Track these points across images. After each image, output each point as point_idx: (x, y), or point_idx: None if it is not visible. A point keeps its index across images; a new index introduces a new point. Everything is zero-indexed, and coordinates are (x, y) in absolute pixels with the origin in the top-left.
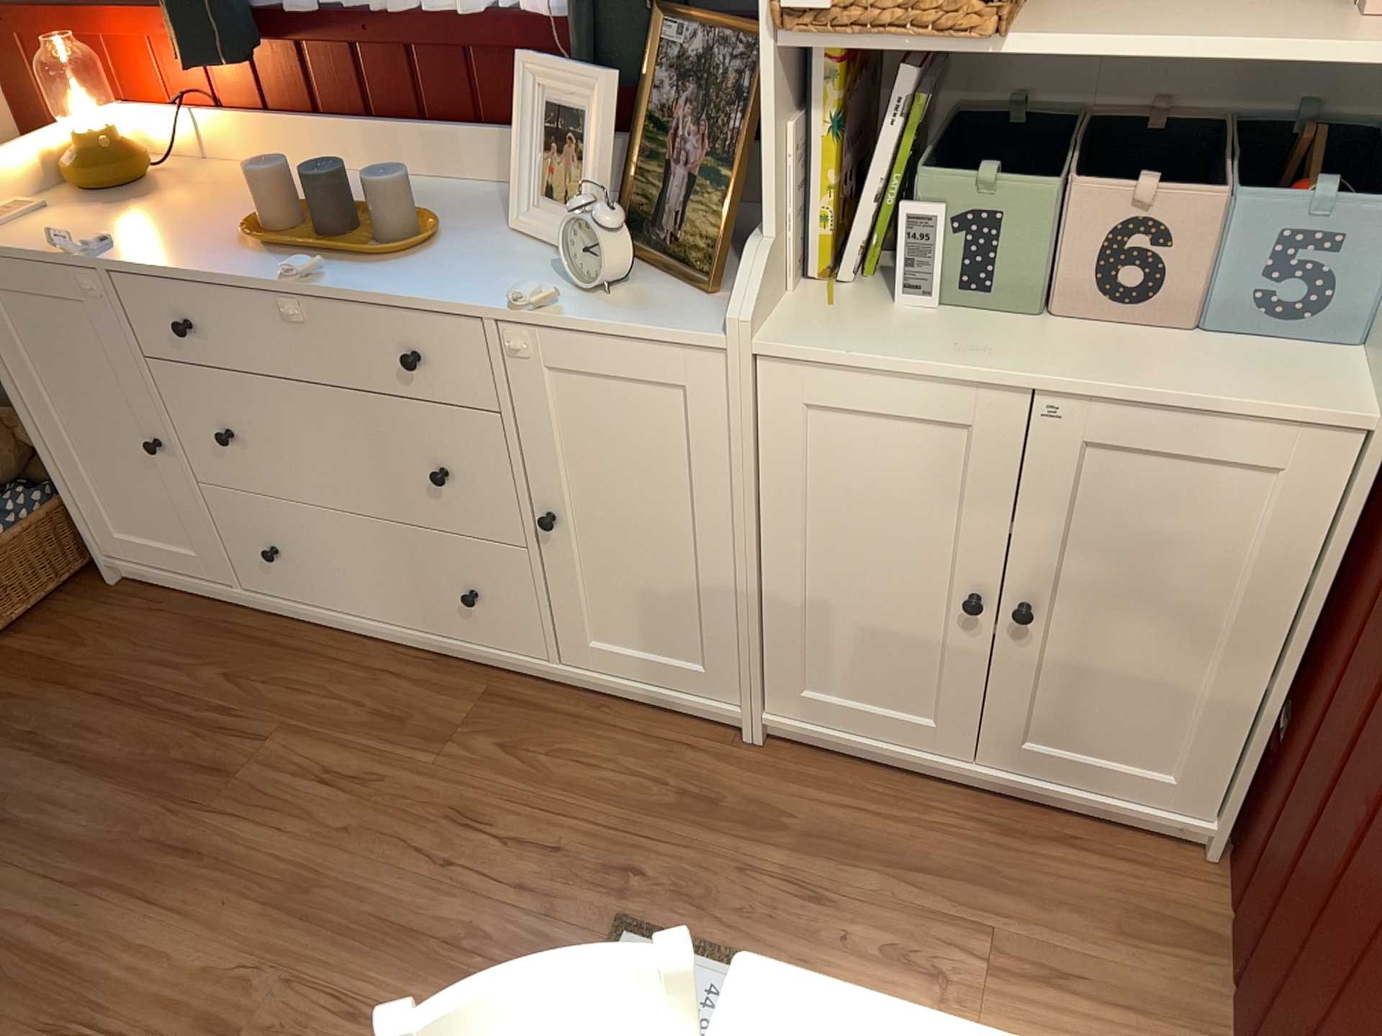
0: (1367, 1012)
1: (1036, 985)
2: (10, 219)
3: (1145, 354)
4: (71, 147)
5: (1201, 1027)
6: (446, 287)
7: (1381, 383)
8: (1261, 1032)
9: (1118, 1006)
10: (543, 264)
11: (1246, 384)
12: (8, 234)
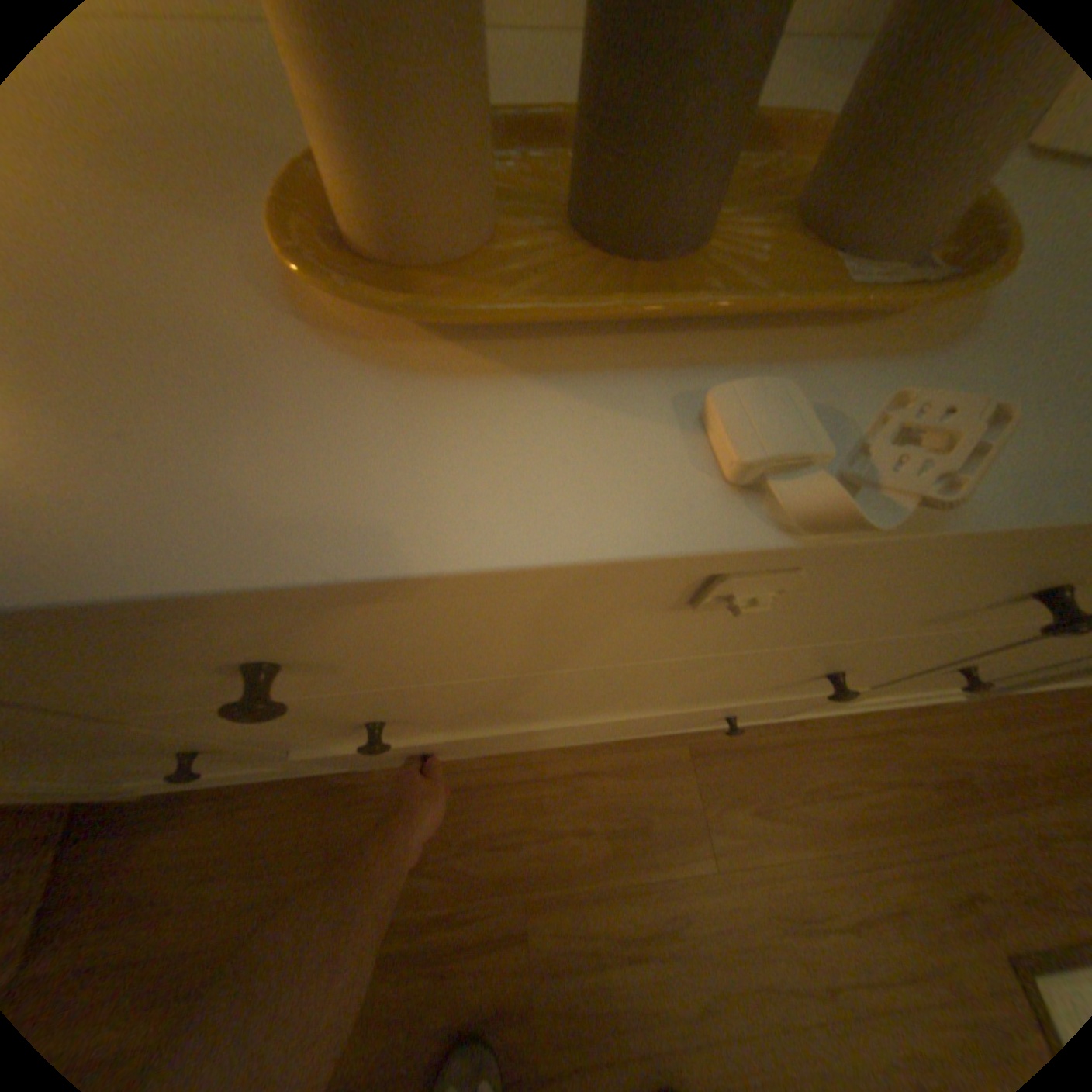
0: None
1: None
2: None
3: None
4: None
5: None
6: None
7: None
8: None
9: None
10: None
11: None
12: None
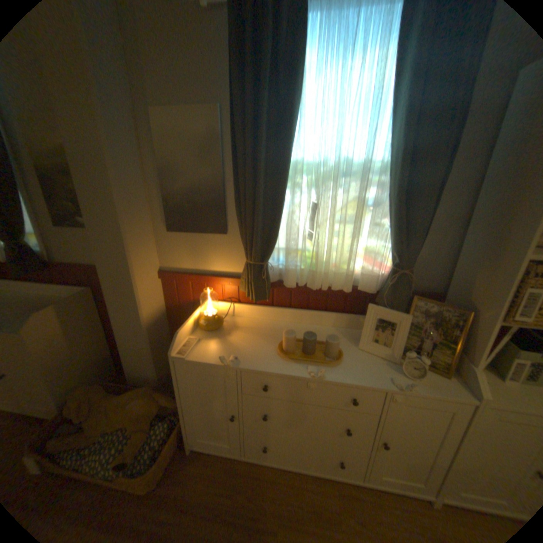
0: None
1: None
2: (191, 346)
3: None
4: (203, 318)
5: None
6: (368, 380)
7: None
8: None
9: None
10: (384, 366)
11: None
12: (195, 354)
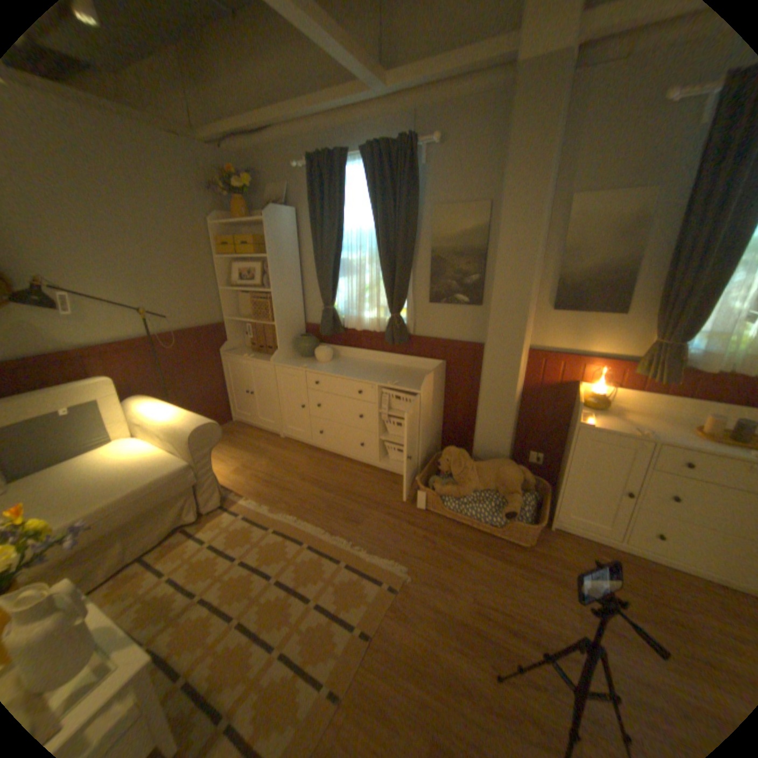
0: None
1: None
2: (590, 419)
3: None
4: (592, 397)
5: None
6: None
7: None
8: None
9: None
10: None
11: None
12: (600, 425)
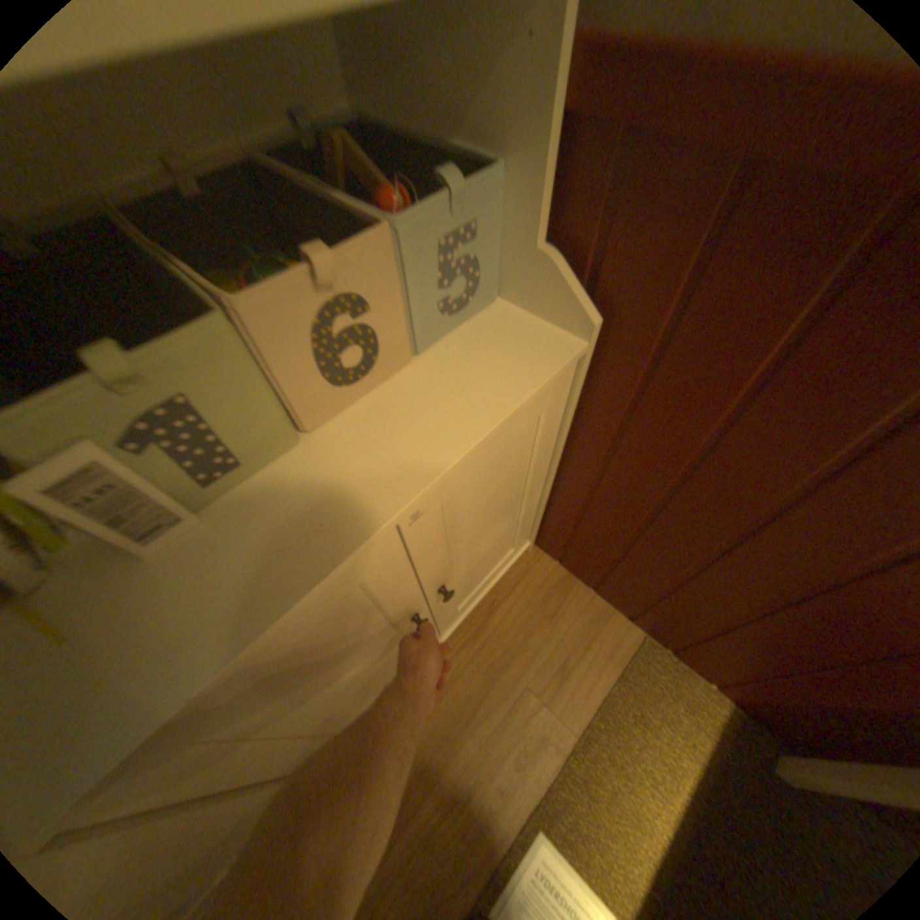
0: (791, 627)
1: (563, 689)
2: None
3: (420, 412)
4: None
5: (605, 621)
6: None
7: (557, 321)
8: (640, 610)
9: (585, 654)
10: None
11: (506, 383)
12: None
